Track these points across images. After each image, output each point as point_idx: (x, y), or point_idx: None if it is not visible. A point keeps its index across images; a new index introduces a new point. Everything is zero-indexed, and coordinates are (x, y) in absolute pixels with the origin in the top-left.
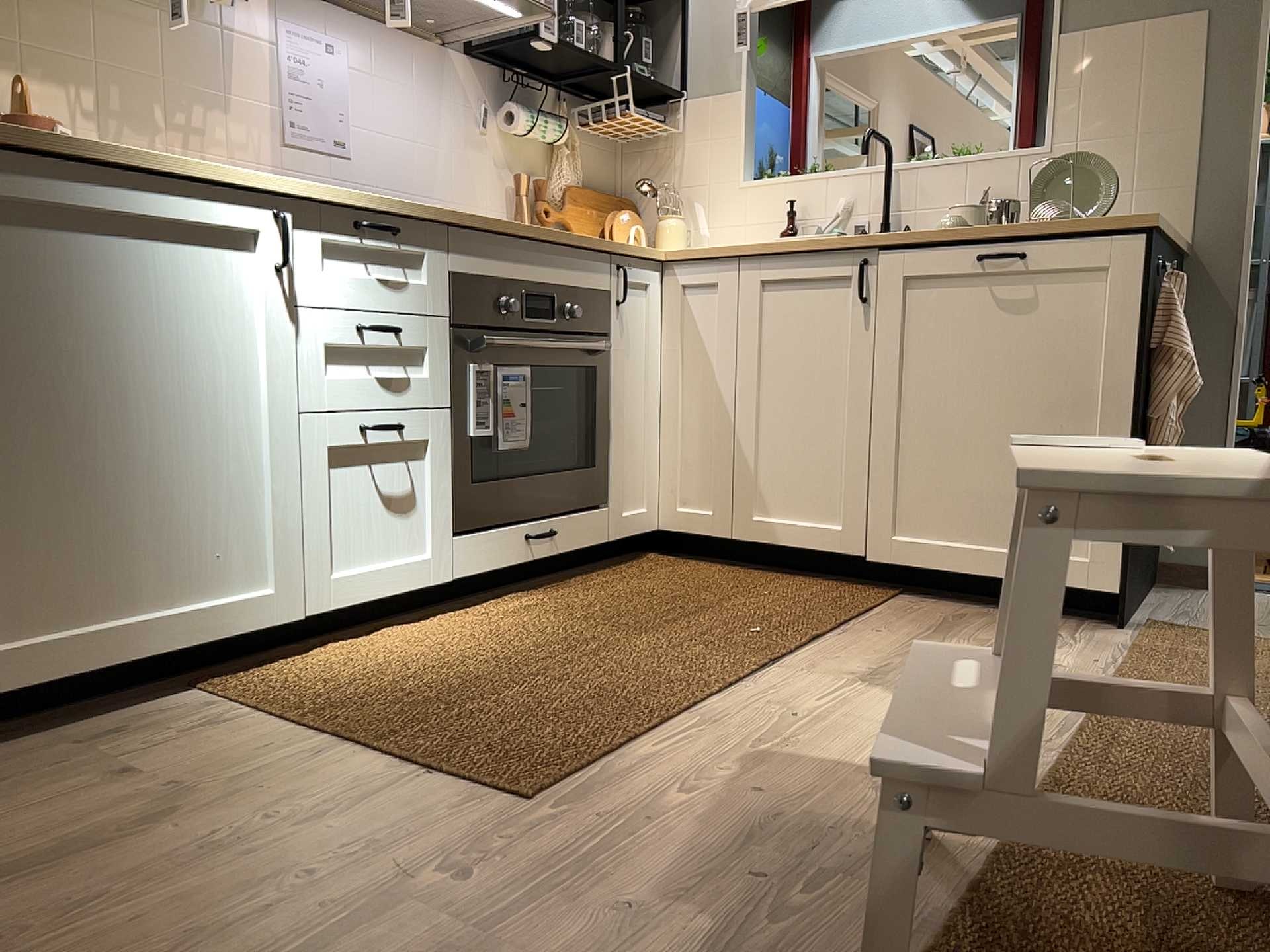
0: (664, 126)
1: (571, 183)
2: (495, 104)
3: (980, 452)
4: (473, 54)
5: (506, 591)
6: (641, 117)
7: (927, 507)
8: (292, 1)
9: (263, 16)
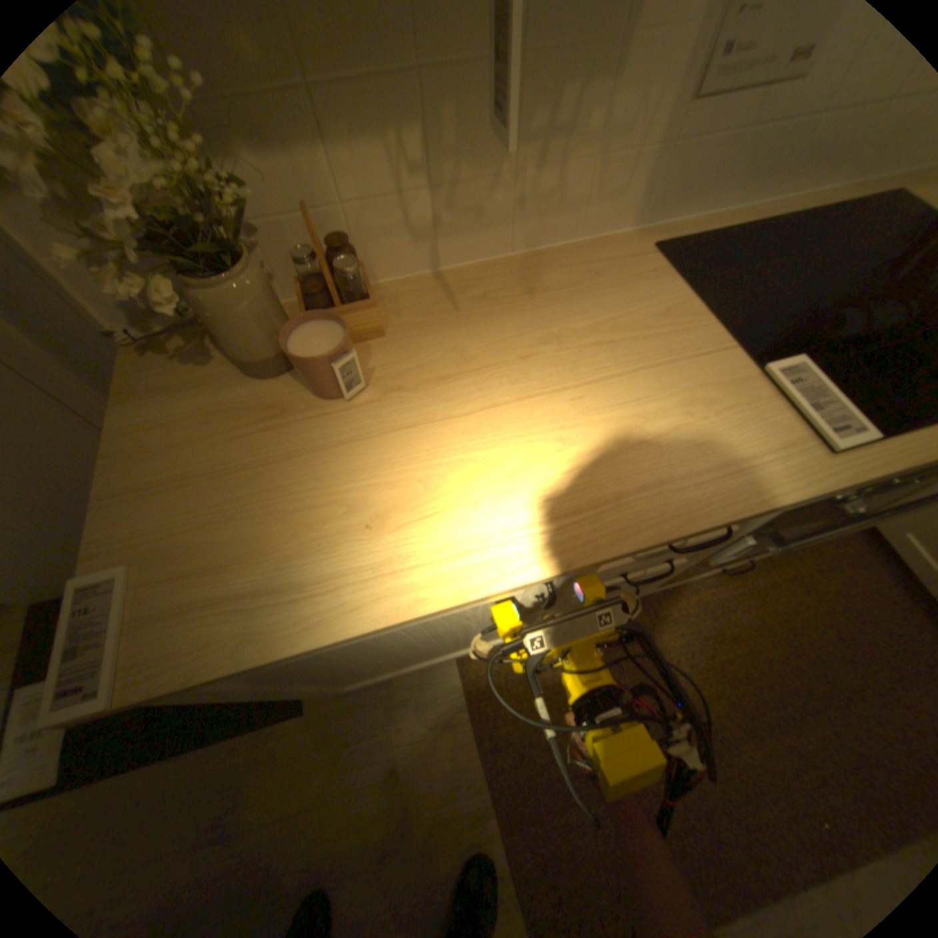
0: None
1: None
2: None
3: None
4: None
5: None
6: None
7: None
8: None
9: None
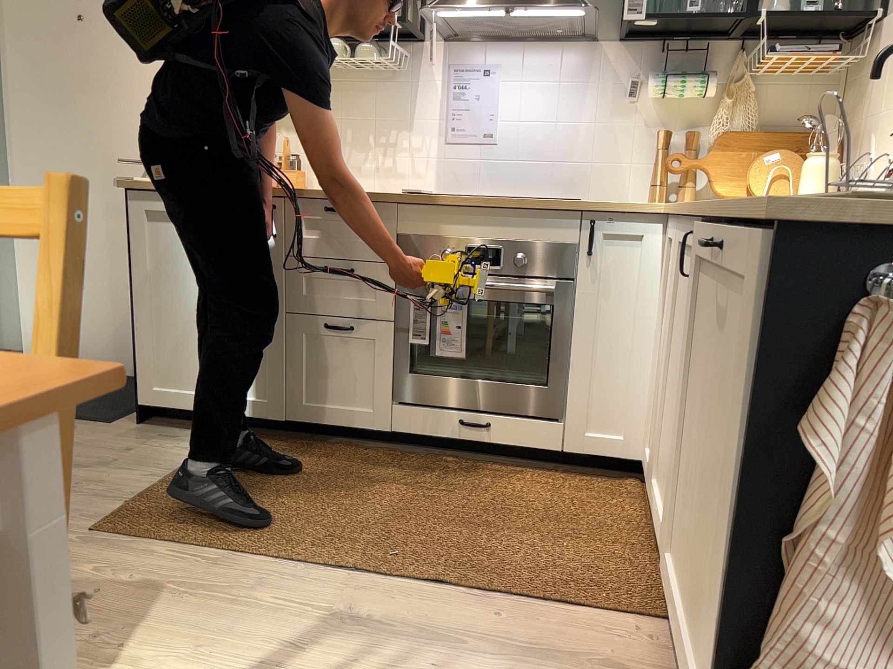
0: (829, 58)
1: (731, 130)
2: (648, 74)
3: (703, 501)
4: (623, 39)
5: (469, 457)
6: (786, 57)
7: (685, 543)
8: (457, 49)
9: (435, 64)
